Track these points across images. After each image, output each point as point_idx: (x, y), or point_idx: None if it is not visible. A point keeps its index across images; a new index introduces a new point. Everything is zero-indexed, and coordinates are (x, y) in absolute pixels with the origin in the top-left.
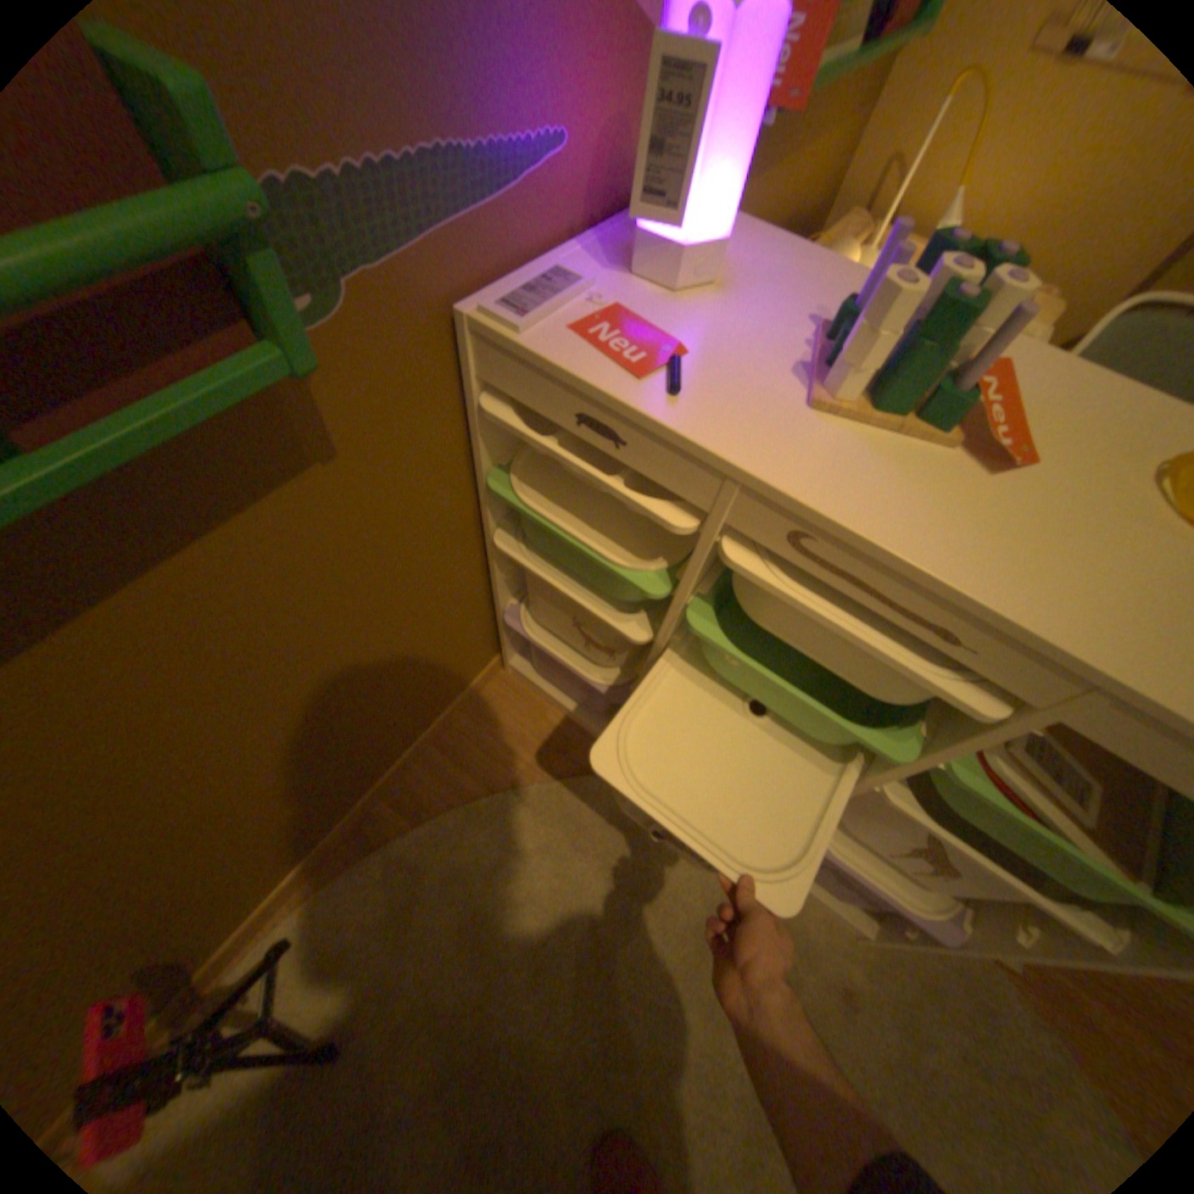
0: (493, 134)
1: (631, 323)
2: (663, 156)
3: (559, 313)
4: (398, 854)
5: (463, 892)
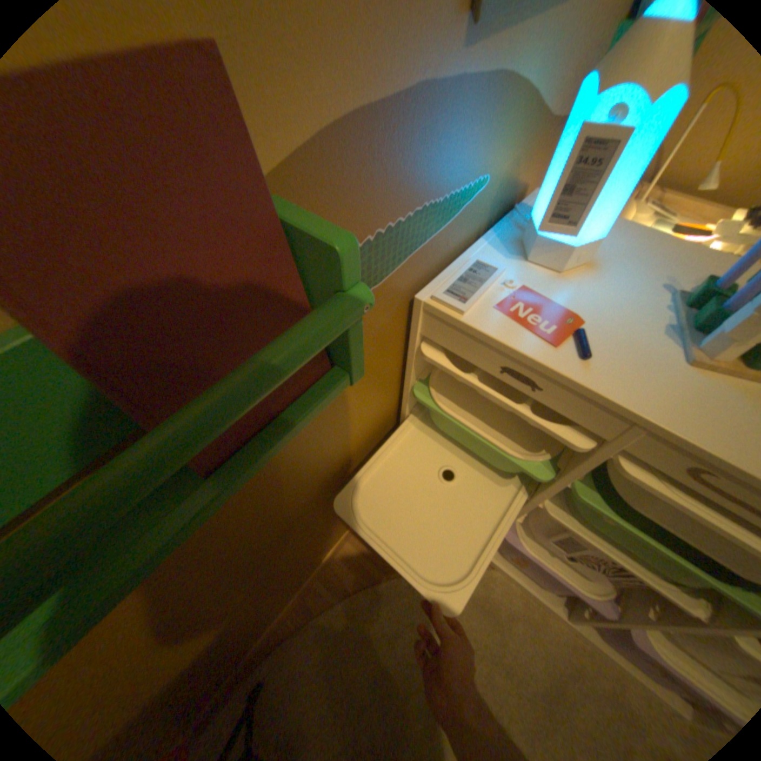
0: (454, 190)
1: (539, 300)
2: (572, 194)
3: (487, 296)
4: (330, 622)
5: (374, 654)
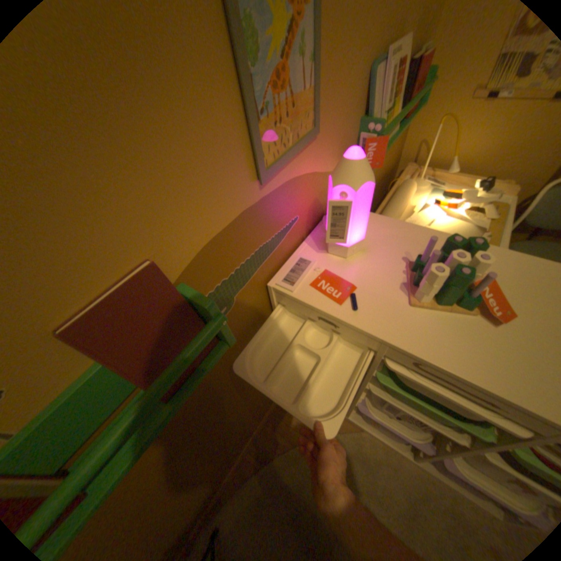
0: (276, 233)
1: (333, 278)
2: (336, 226)
3: (305, 279)
4: (258, 481)
5: (289, 500)
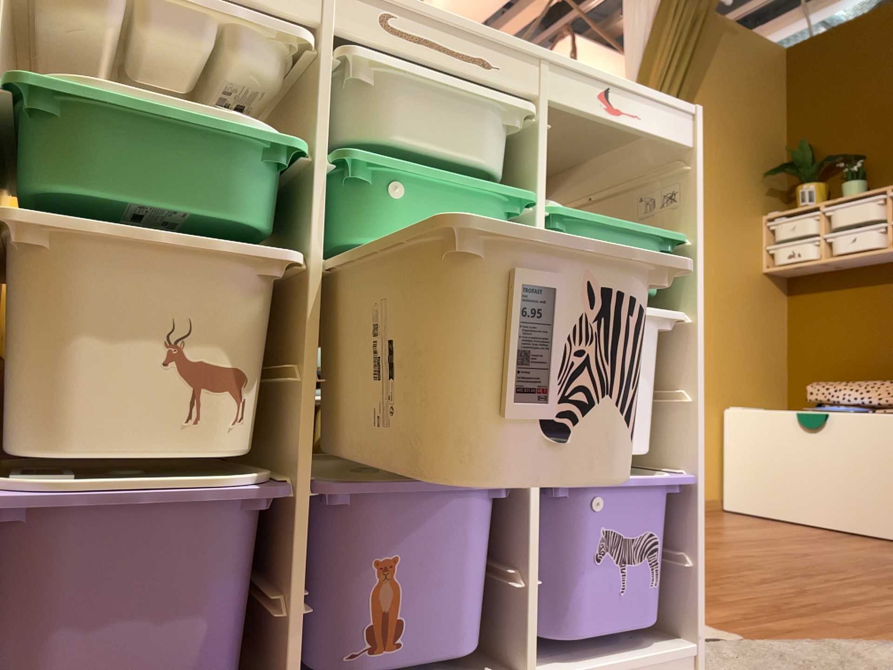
0: None
1: None
2: None
3: None
4: None
5: None
